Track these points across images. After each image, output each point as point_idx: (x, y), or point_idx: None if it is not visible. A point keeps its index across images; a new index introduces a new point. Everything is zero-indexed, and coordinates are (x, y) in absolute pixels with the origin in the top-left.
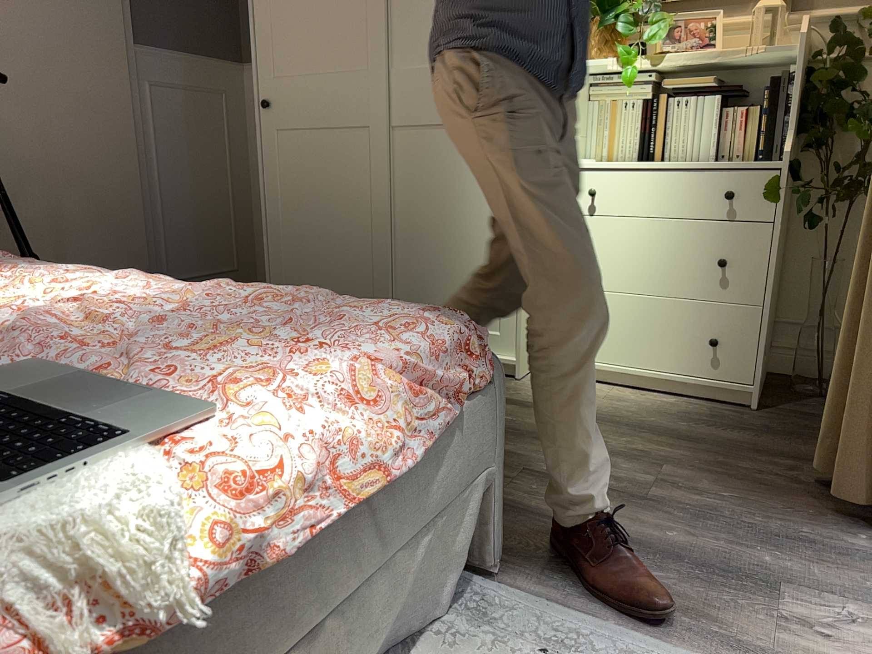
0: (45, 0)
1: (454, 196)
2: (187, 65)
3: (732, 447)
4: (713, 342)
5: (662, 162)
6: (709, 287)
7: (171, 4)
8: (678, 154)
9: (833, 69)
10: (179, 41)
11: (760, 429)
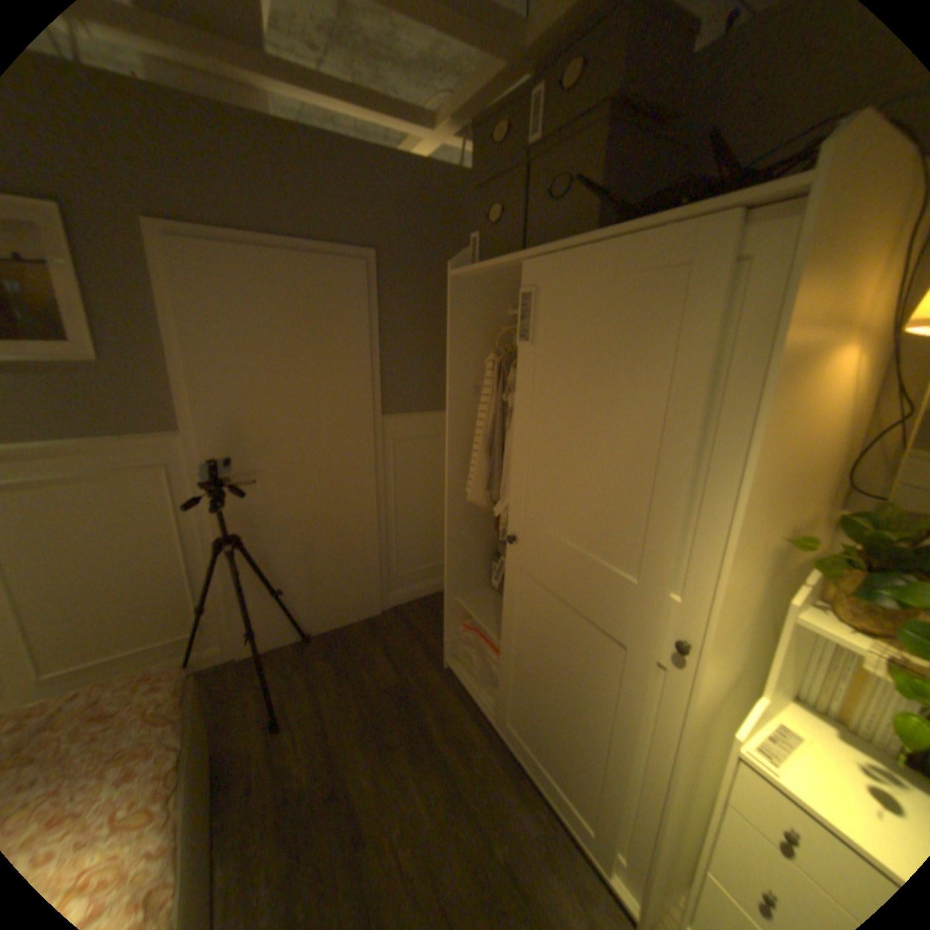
0: (306, 402)
1: (595, 691)
2: (426, 420)
3: None
4: None
5: None
6: None
7: (416, 377)
8: None
9: None
10: (420, 403)
11: None
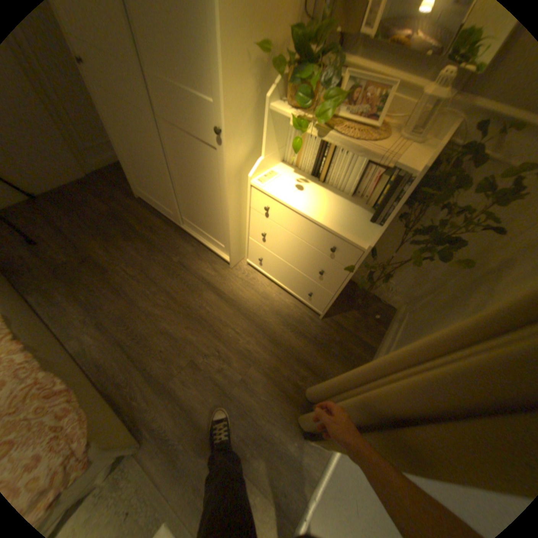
0: None
1: (197, 177)
2: None
3: (290, 351)
4: (309, 294)
5: (323, 182)
6: (314, 275)
7: None
8: (333, 181)
9: (450, 171)
10: None
11: (312, 336)
